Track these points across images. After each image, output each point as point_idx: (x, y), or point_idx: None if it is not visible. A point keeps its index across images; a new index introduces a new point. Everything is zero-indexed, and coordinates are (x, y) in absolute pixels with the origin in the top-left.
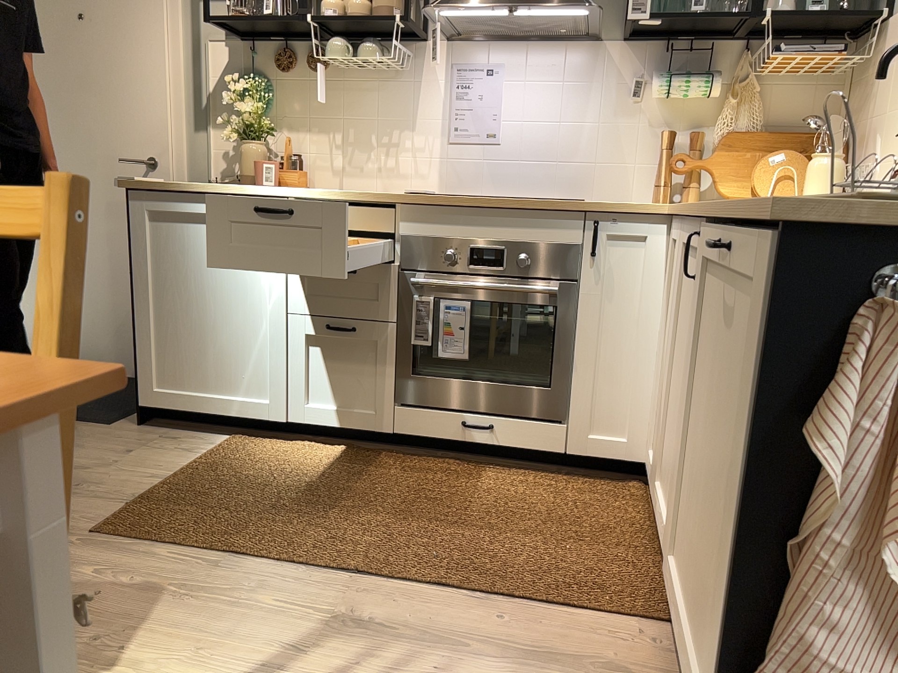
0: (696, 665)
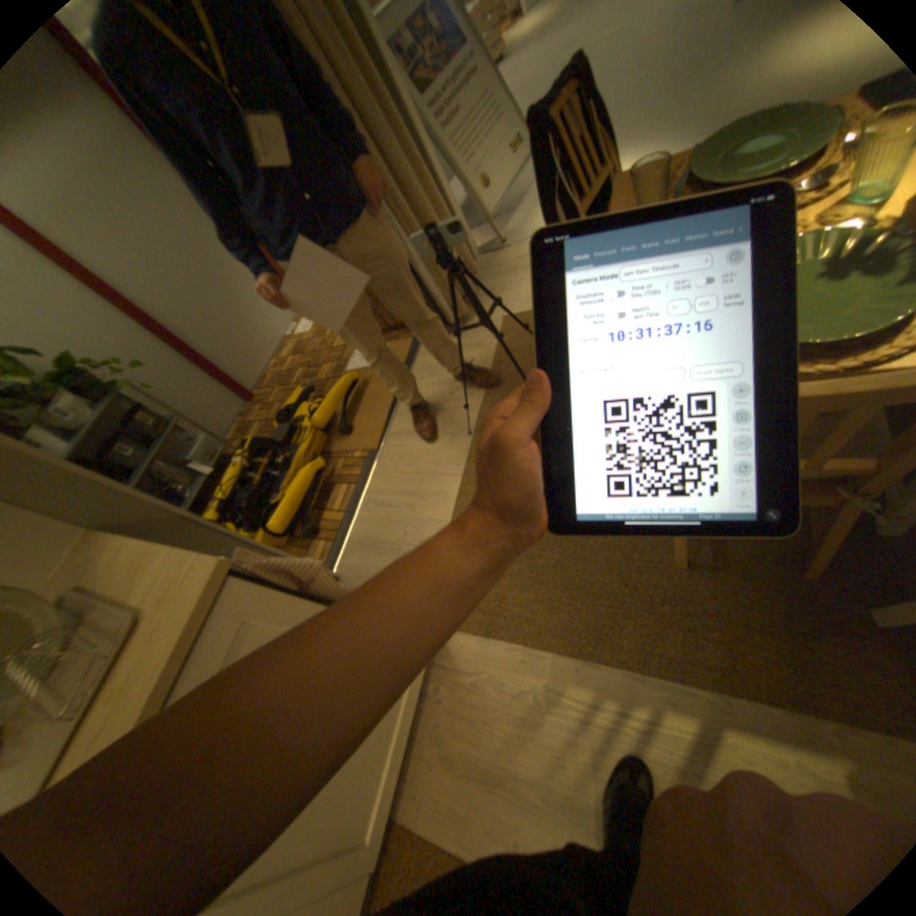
0: (410, 695)
